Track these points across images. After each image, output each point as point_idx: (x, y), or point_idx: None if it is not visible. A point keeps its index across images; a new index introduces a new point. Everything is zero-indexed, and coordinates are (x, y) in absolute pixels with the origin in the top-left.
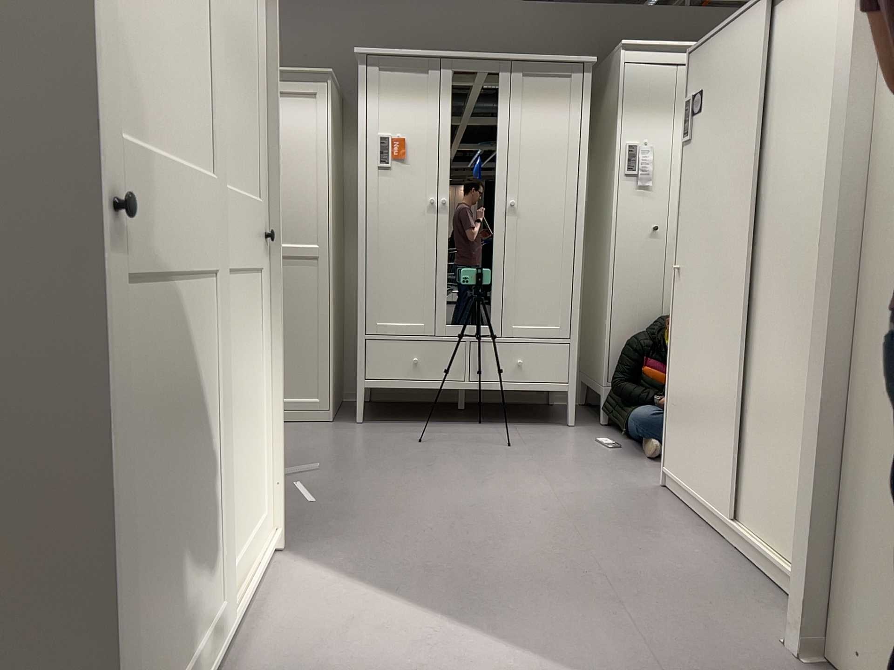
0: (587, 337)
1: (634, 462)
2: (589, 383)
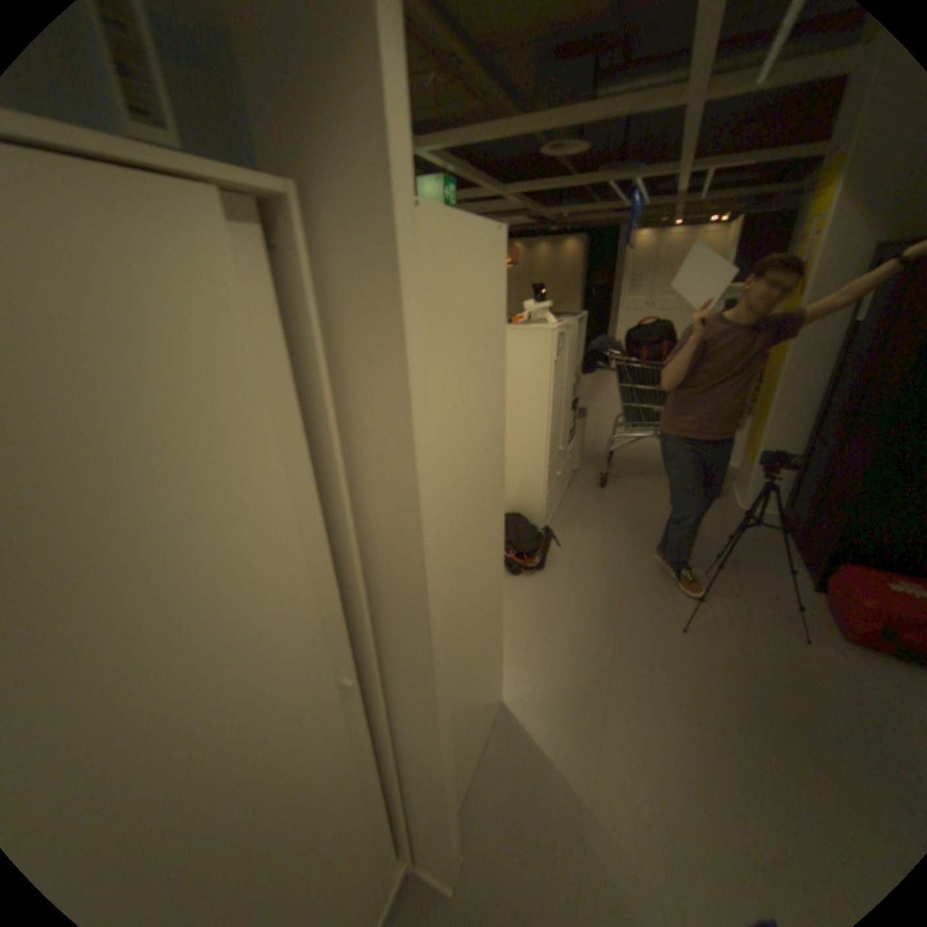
0: None
1: None
2: None
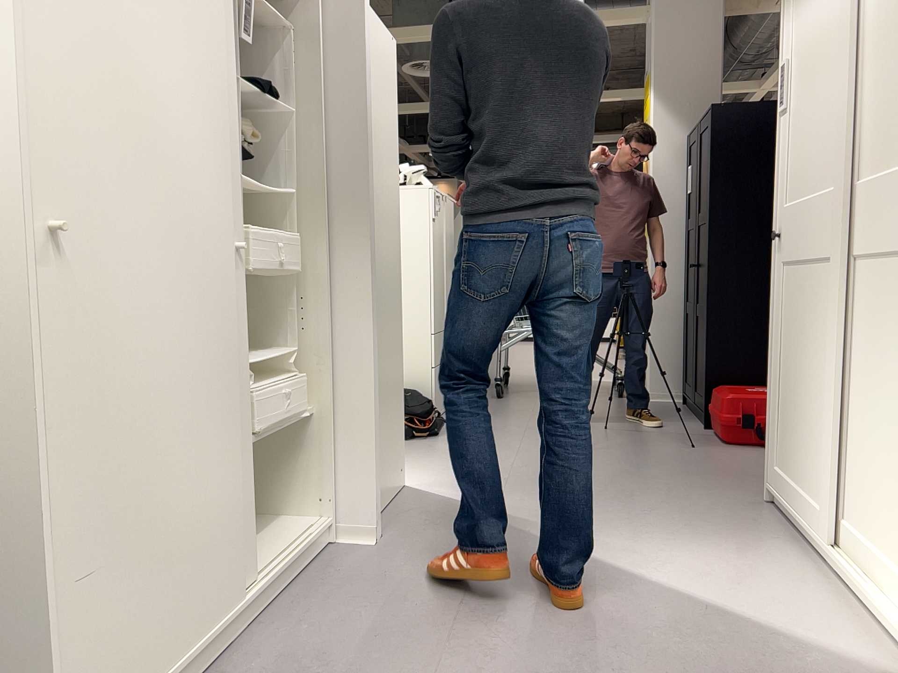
0: None
1: None
2: None
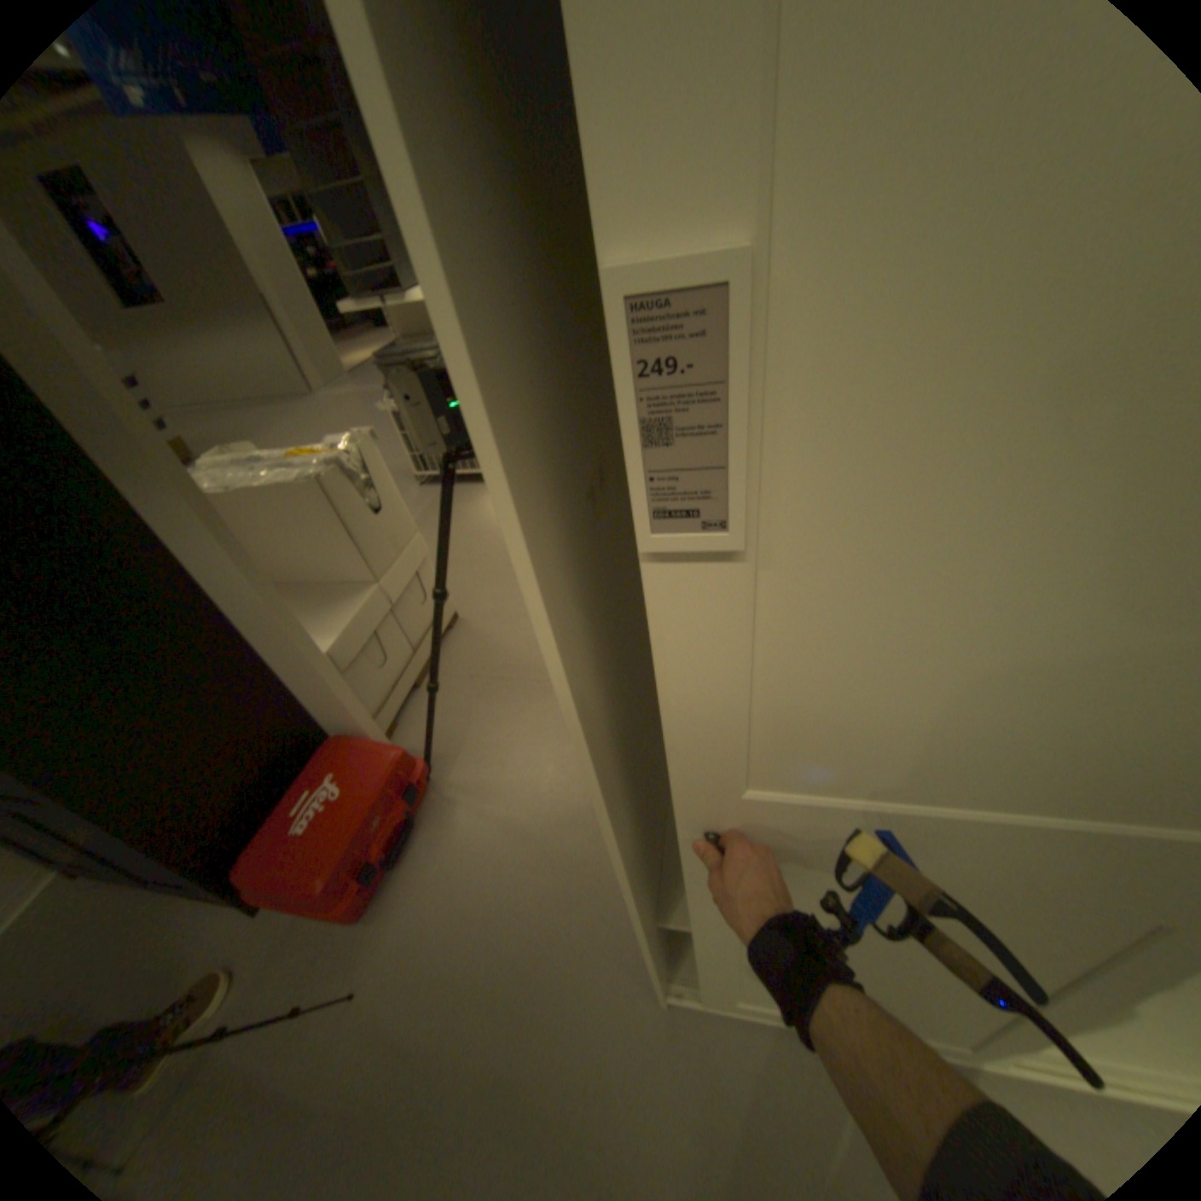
0: None
1: None
2: None
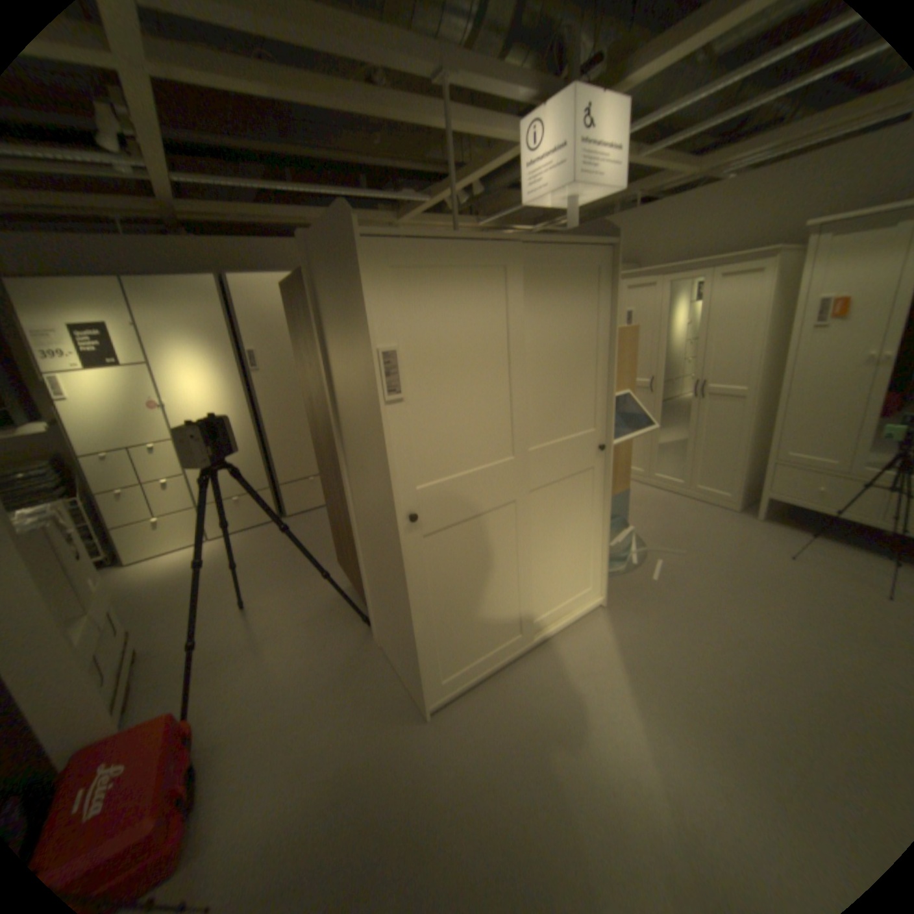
0: None
1: None
2: None
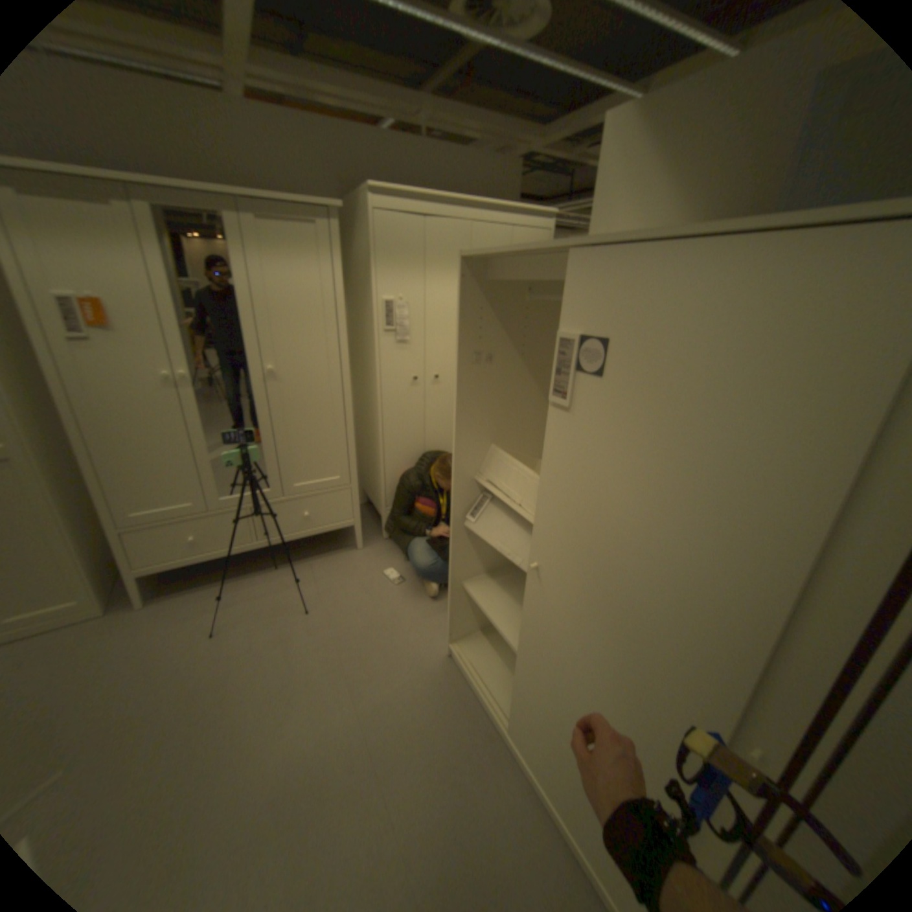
0: (362, 459)
1: (416, 607)
2: (368, 498)
